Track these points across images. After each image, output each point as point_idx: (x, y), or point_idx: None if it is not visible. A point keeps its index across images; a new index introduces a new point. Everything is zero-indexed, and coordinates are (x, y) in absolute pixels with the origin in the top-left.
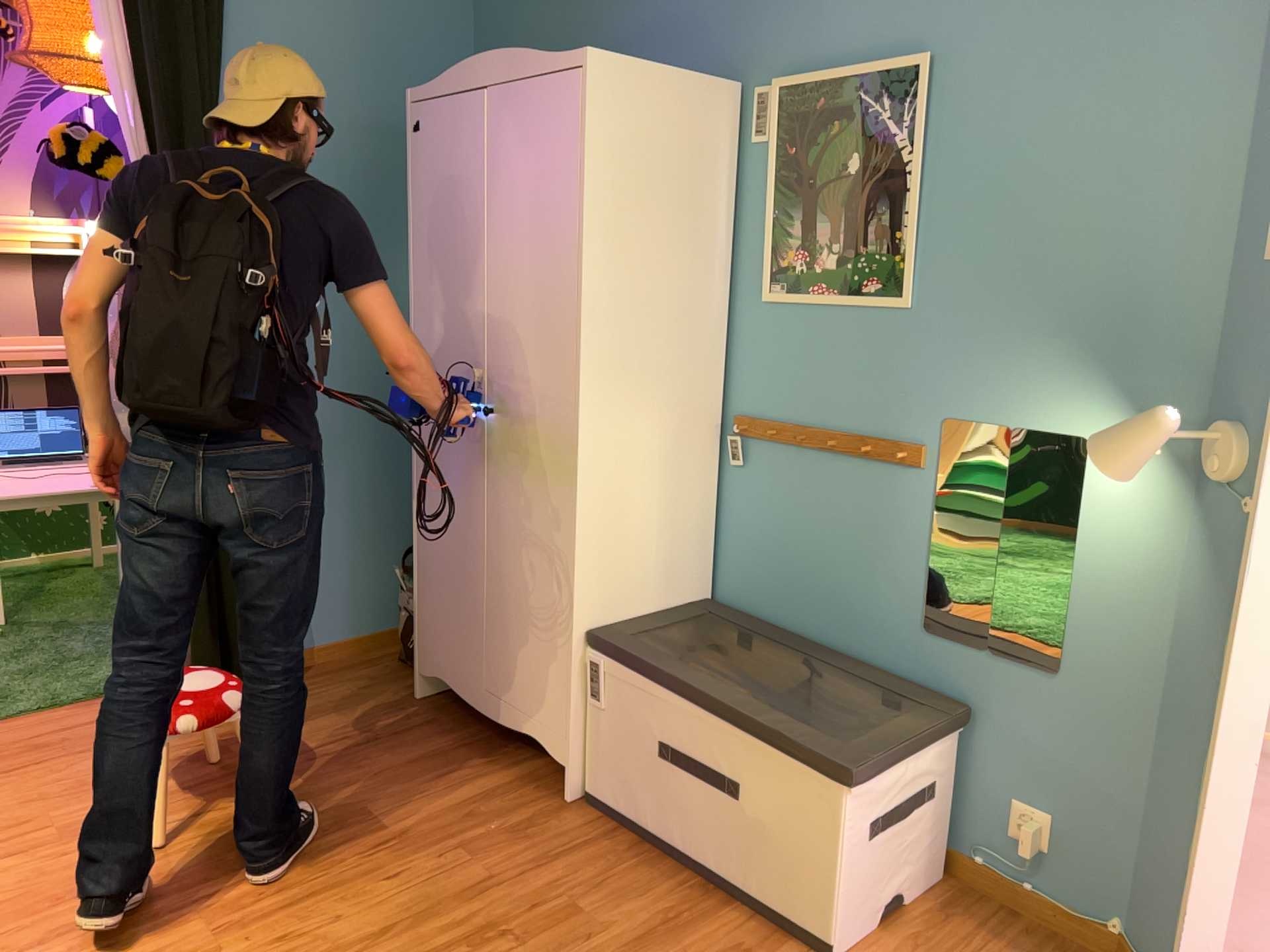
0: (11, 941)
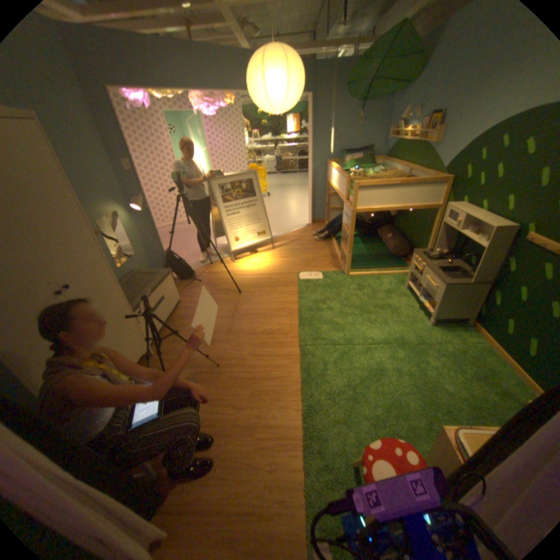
0: (278, 383)
